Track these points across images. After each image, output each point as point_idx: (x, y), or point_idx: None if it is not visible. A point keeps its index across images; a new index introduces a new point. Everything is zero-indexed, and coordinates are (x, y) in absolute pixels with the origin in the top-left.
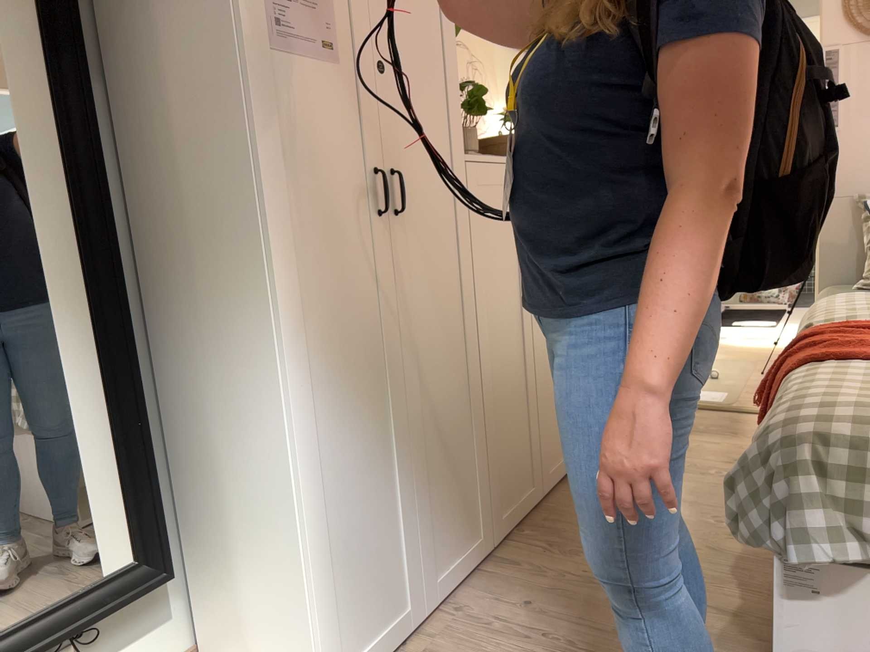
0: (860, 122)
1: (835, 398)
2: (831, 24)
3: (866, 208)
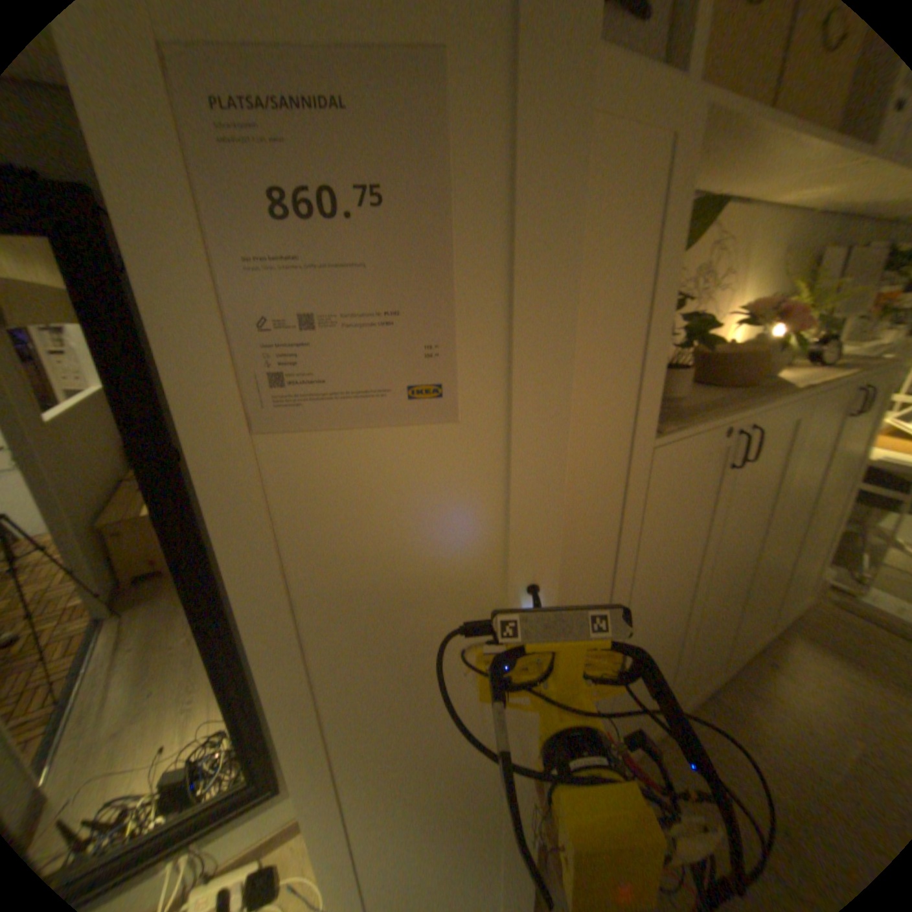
0: None
1: None
2: None
3: None
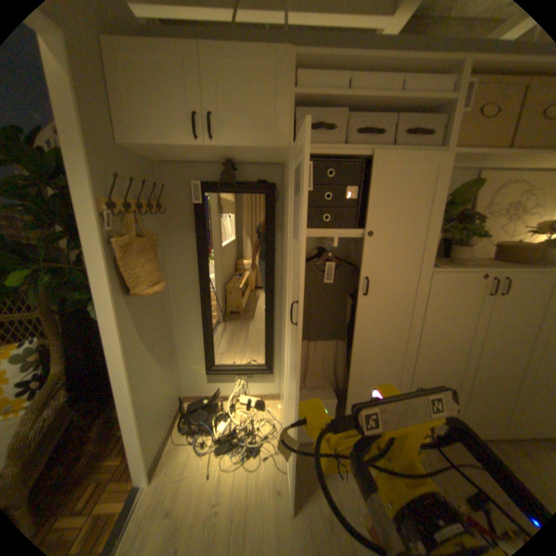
0: None
1: None
2: None
3: None
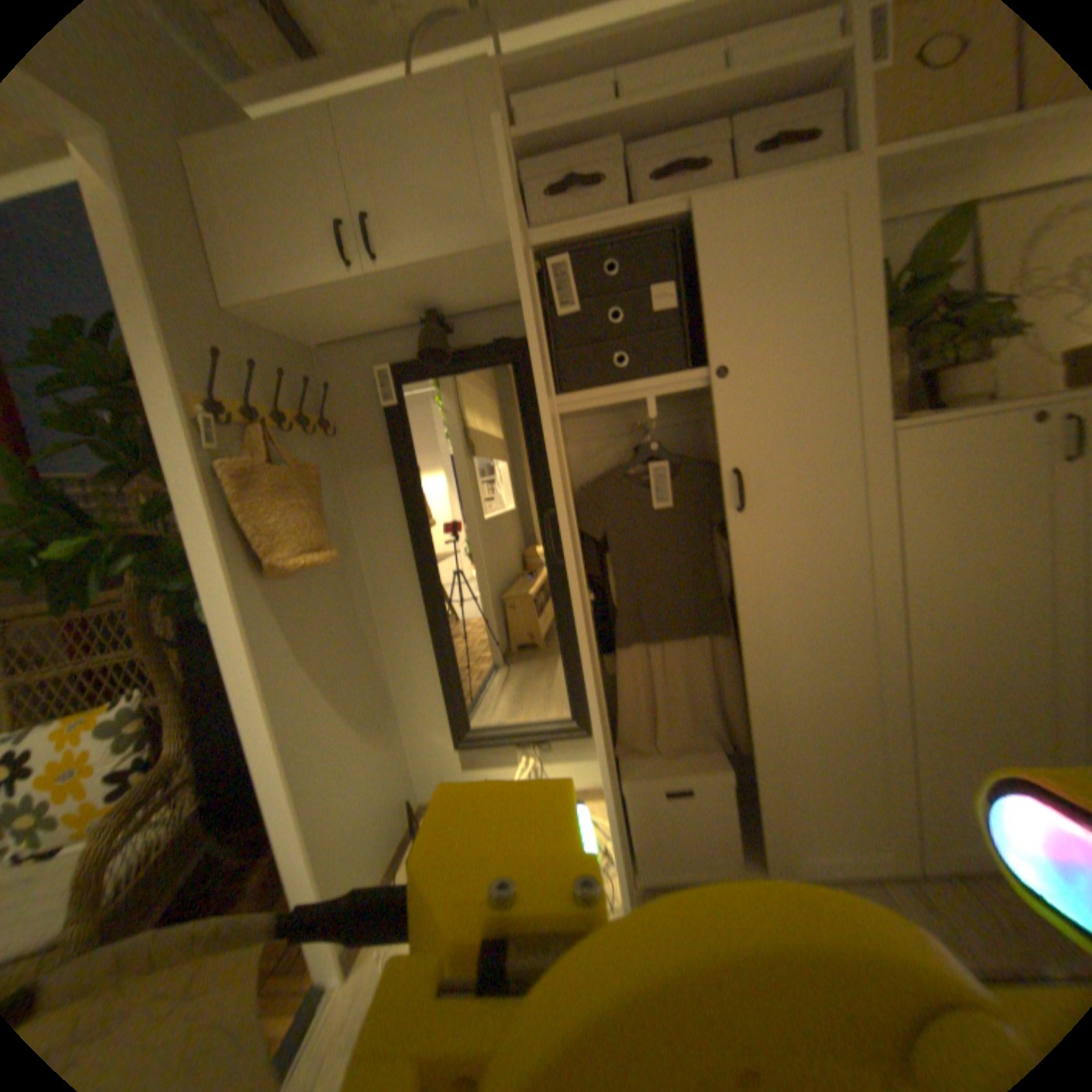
0: None
1: None
2: None
3: None
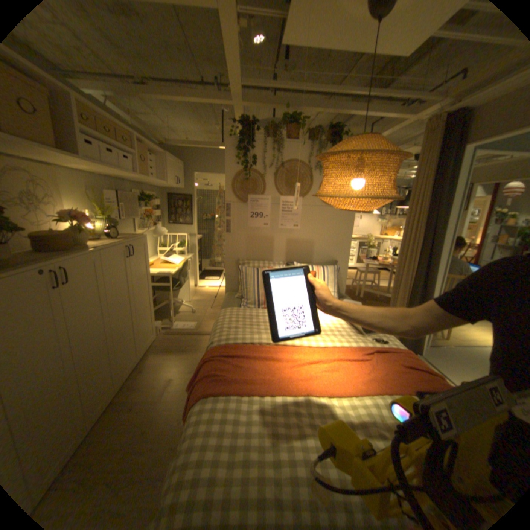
0: (240, 232)
1: (200, 468)
2: (230, 192)
3: (241, 269)
